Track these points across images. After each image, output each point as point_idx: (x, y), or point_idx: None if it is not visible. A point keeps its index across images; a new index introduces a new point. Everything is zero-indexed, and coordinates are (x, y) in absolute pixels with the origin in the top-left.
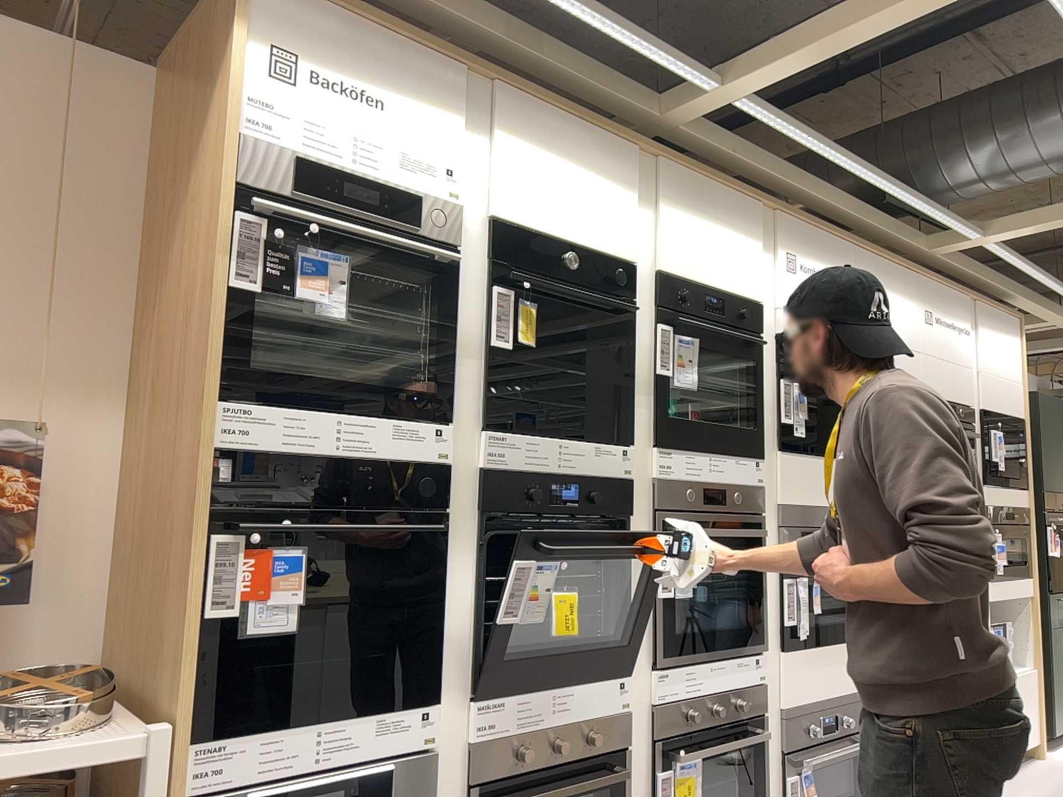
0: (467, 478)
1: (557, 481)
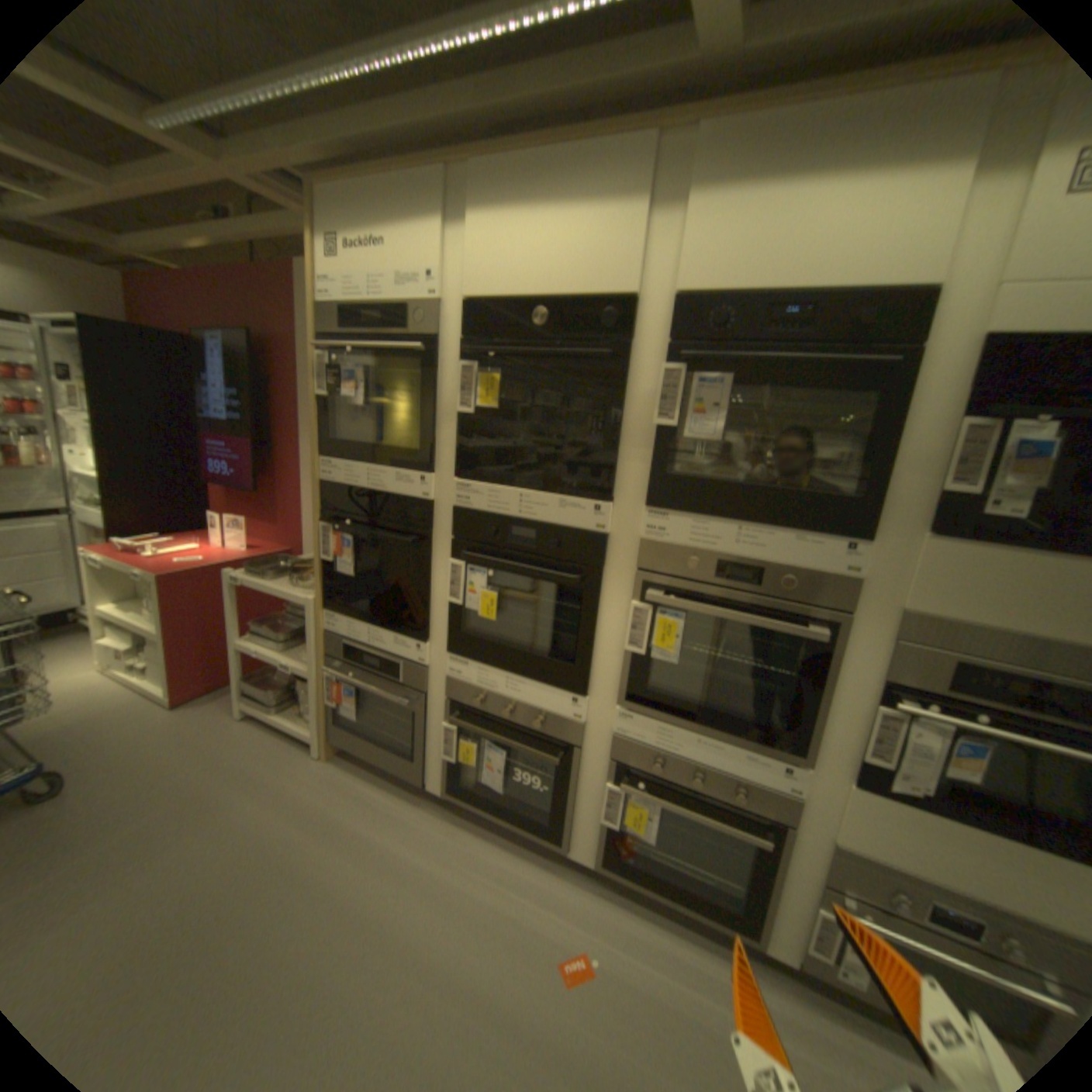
0: (445, 515)
1: (519, 529)
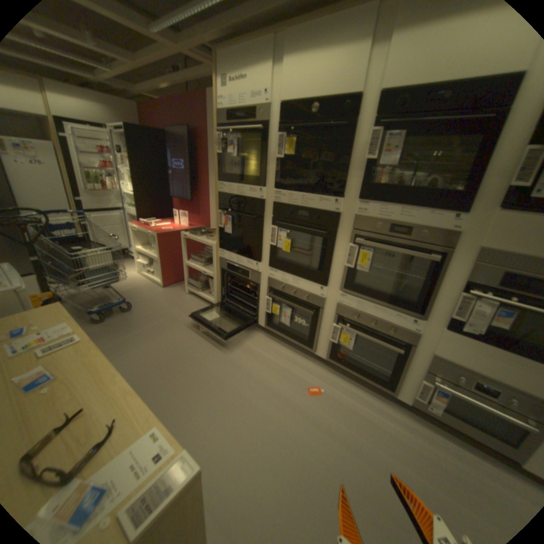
0: (269, 206)
1: (300, 211)
